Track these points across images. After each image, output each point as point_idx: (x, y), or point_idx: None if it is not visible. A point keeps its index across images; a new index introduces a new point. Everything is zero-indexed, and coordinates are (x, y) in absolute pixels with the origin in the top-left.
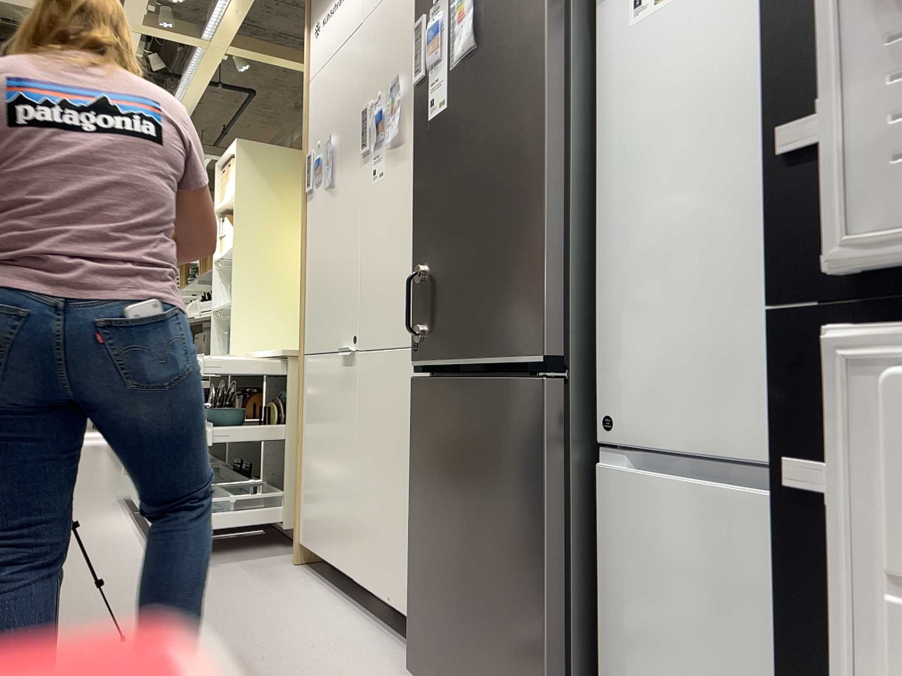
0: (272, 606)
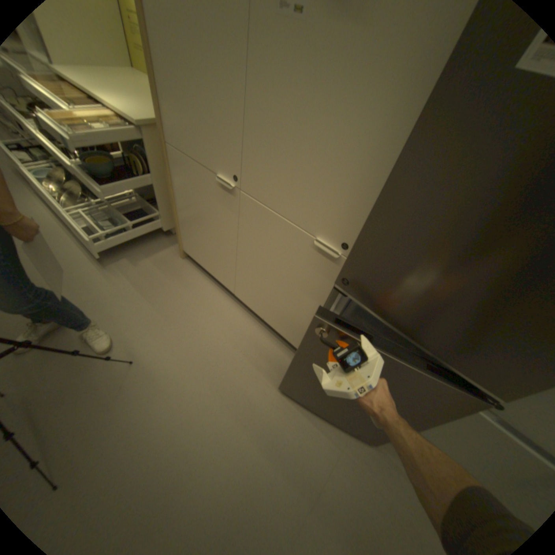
0: (193, 306)
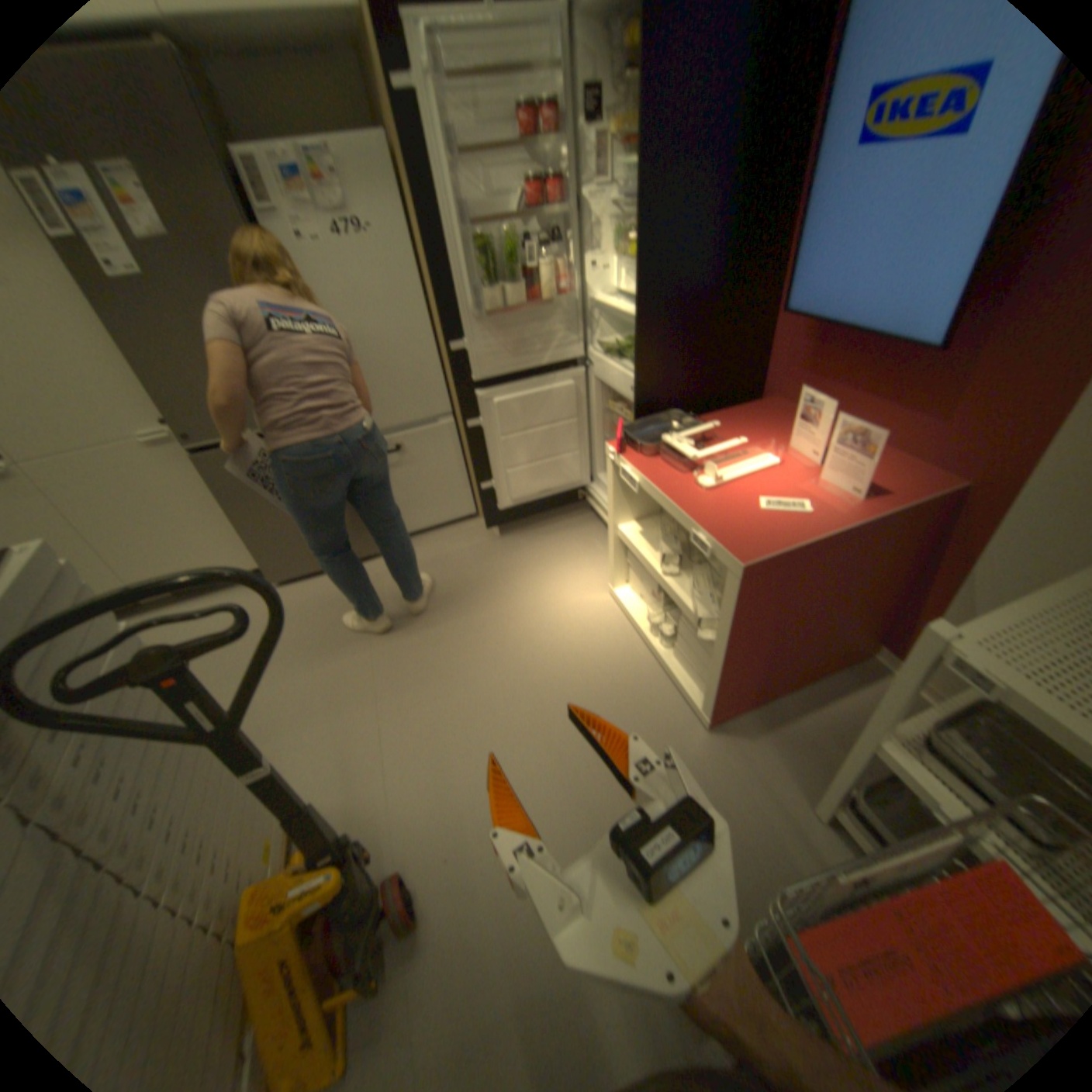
0: None
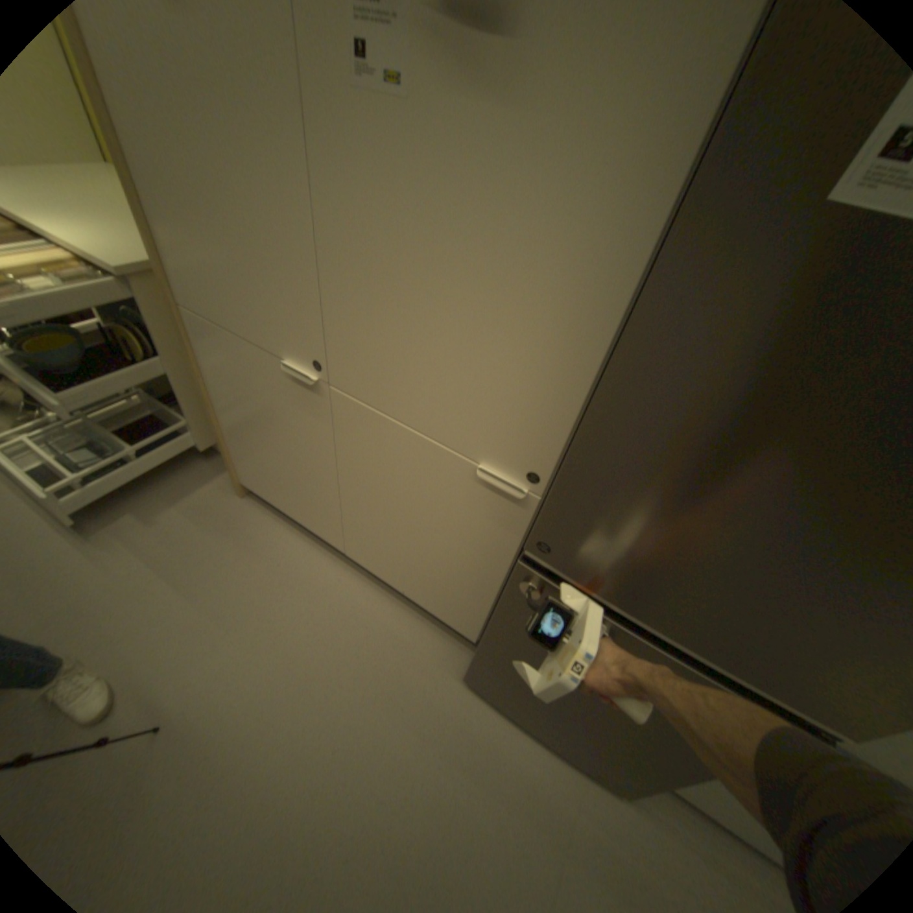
0: (269, 588)
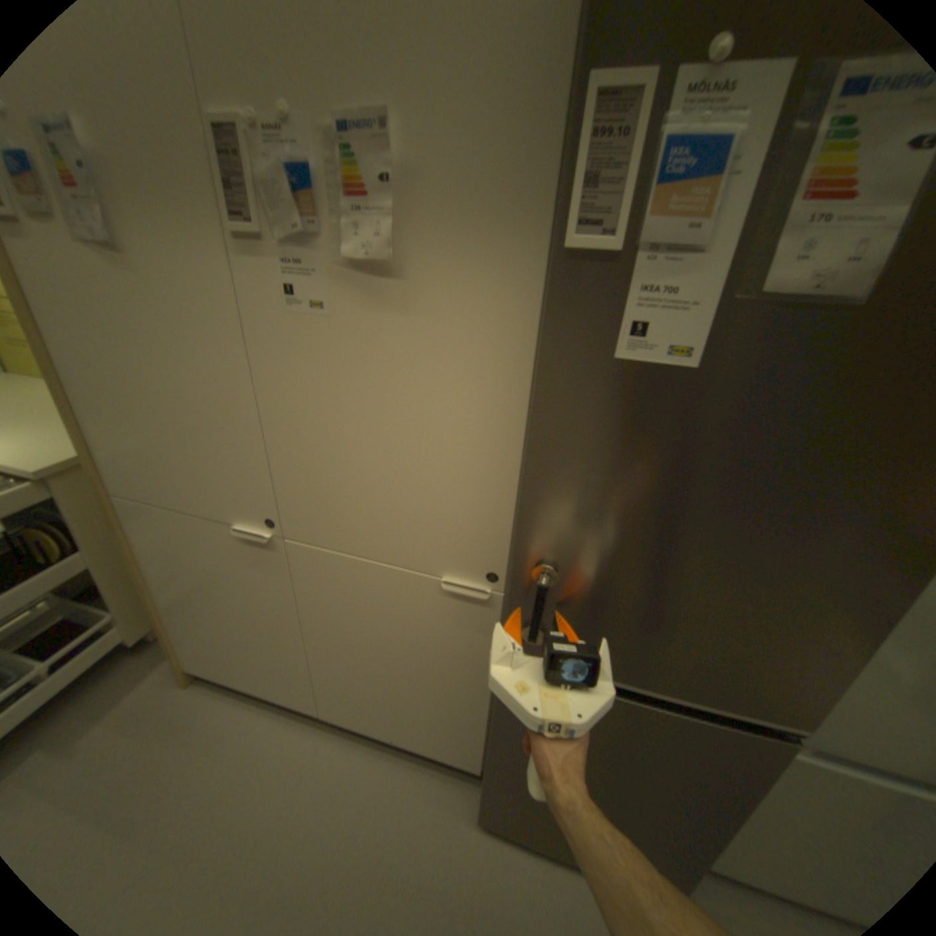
0: (233, 788)
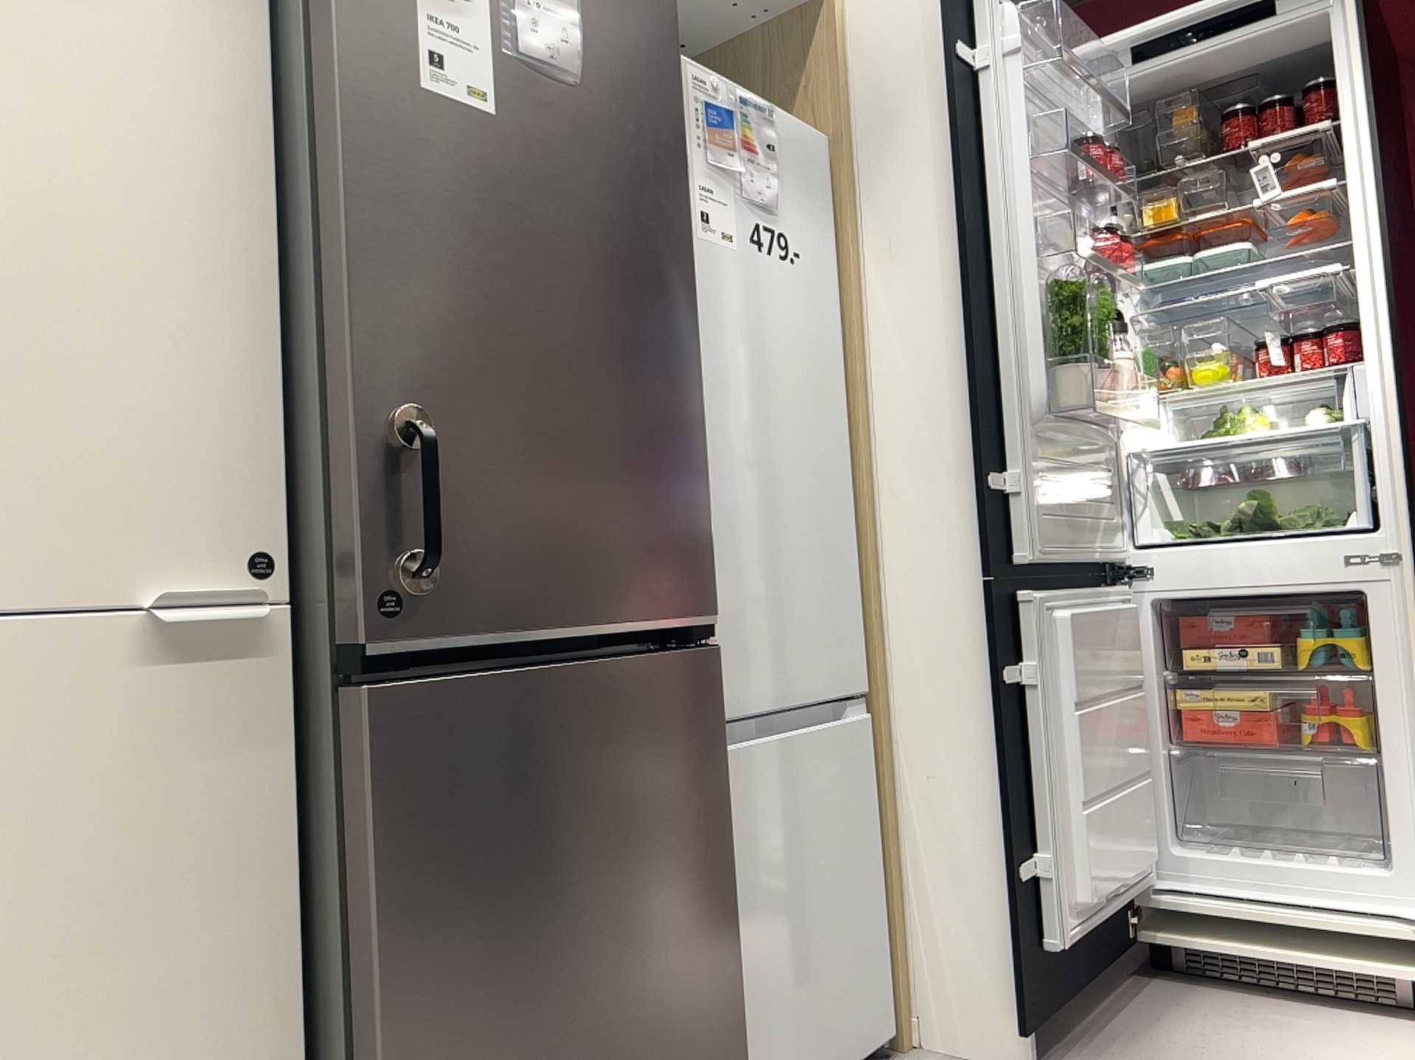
0: None
